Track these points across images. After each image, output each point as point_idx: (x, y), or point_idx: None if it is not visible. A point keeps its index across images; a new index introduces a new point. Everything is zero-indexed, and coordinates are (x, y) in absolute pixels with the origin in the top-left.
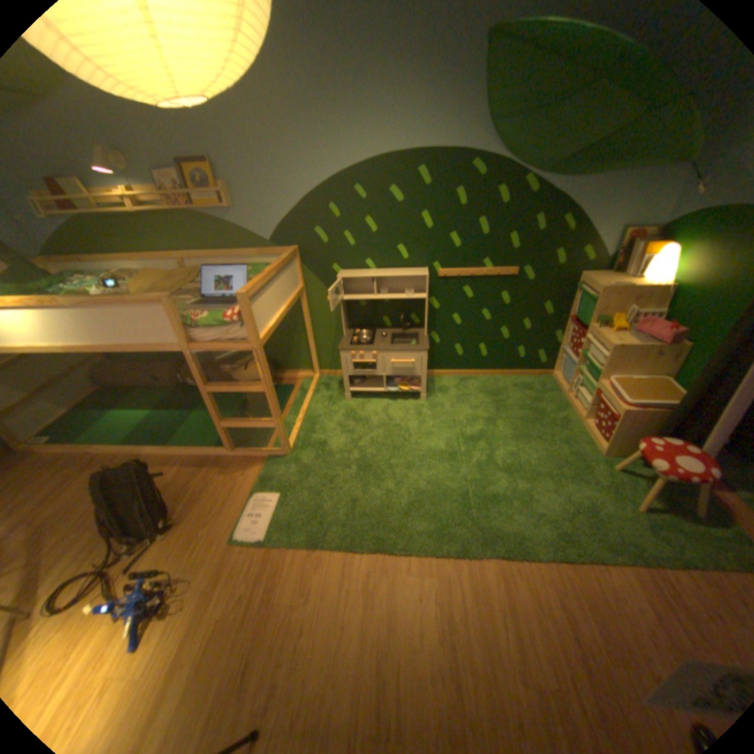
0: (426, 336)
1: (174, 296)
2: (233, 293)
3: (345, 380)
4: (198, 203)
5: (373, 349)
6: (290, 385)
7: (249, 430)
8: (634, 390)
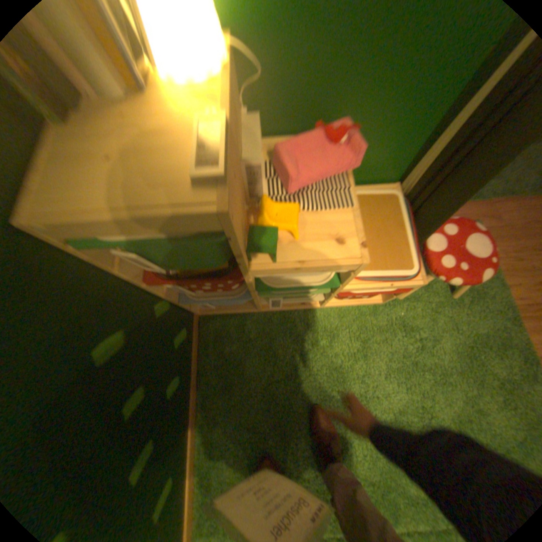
0: None
1: None
2: None
3: None
4: None
5: None
6: None
7: None
8: (378, 250)
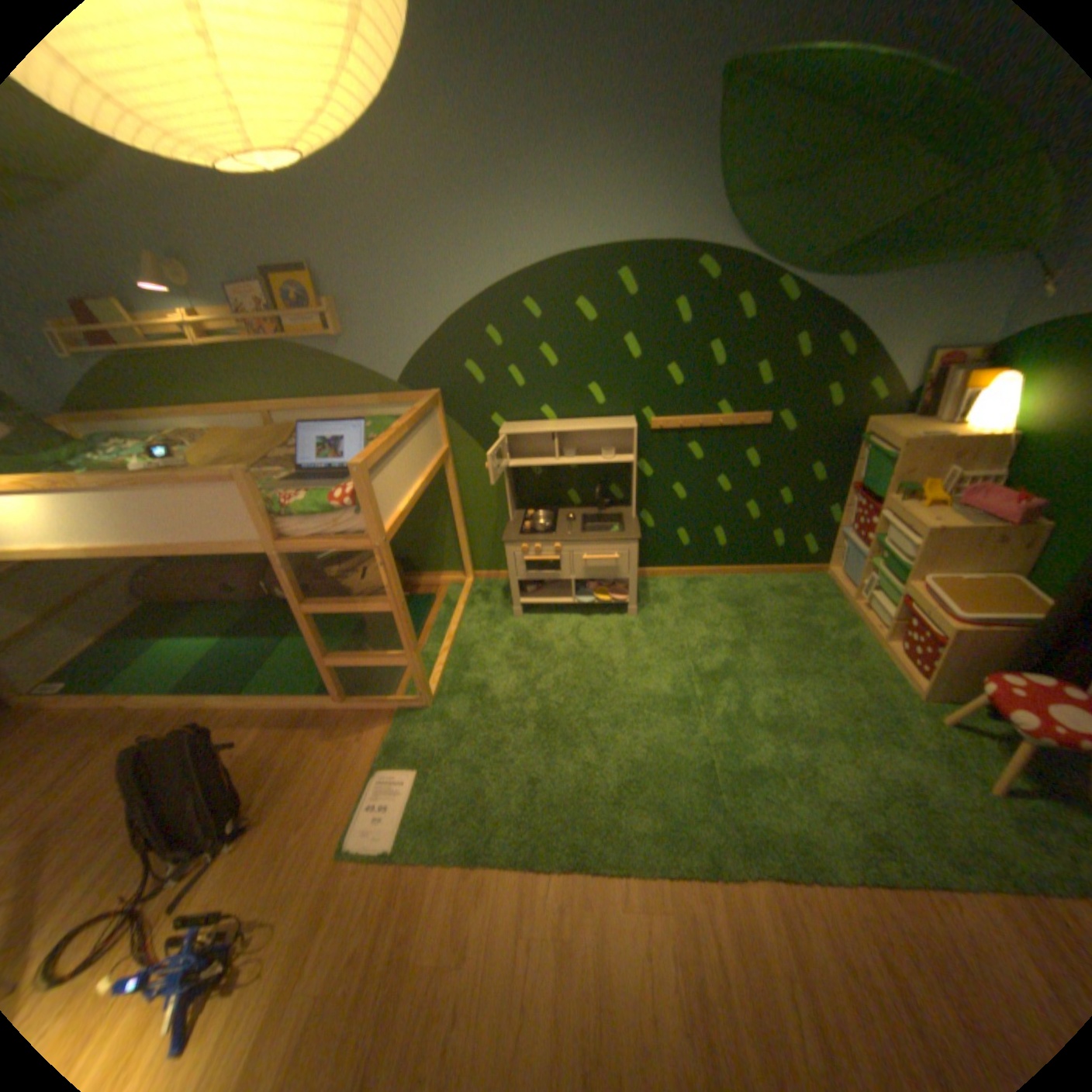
0: (635, 518)
1: (255, 468)
2: (343, 463)
3: (513, 588)
4: (293, 331)
5: (556, 539)
6: (429, 595)
7: (368, 668)
8: (966, 597)
